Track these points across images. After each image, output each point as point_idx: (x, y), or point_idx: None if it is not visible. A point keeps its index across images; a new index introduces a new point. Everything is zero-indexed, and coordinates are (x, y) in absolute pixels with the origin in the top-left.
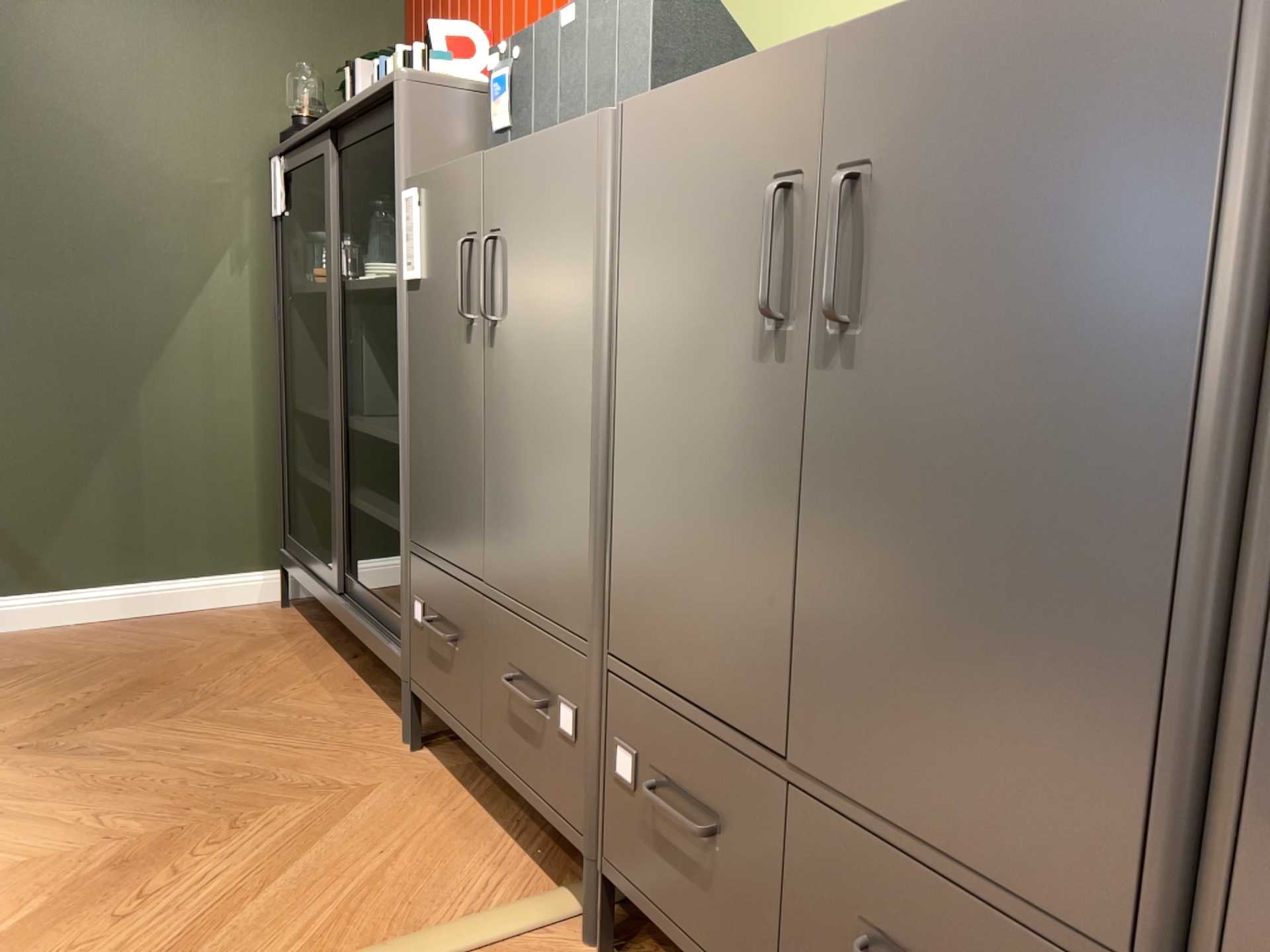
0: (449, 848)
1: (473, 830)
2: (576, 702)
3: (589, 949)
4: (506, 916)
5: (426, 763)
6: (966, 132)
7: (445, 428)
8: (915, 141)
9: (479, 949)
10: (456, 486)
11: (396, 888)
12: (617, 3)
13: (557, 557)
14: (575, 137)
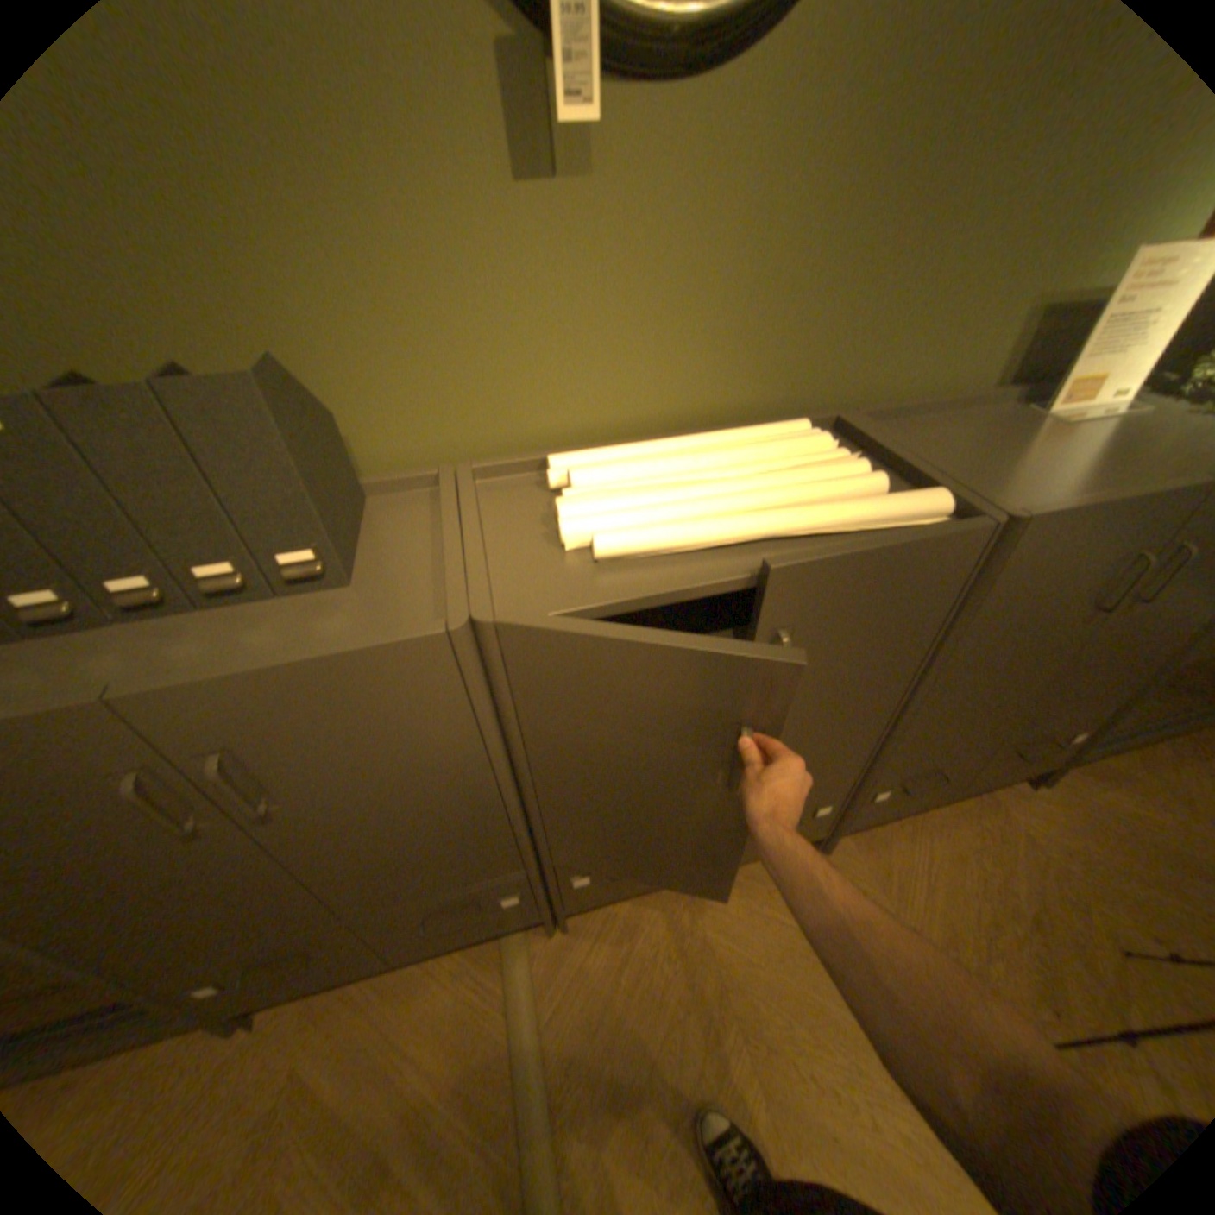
0: (418, 1009)
1: (404, 986)
2: (521, 890)
3: (559, 935)
4: (518, 980)
5: (280, 1014)
6: (855, 607)
7: (181, 898)
8: (825, 613)
9: (536, 1004)
10: (246, 910)
11: (450, 1059)
12: (167, 412)
13: (473, 860)
14: (401, 650)
